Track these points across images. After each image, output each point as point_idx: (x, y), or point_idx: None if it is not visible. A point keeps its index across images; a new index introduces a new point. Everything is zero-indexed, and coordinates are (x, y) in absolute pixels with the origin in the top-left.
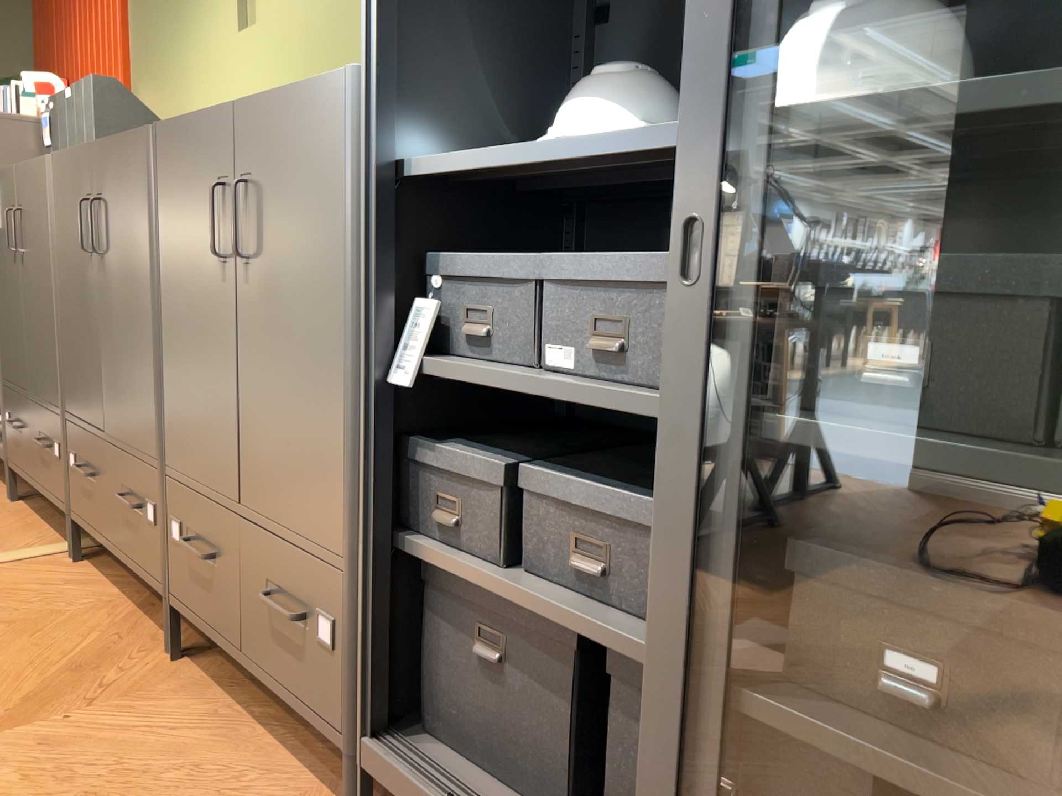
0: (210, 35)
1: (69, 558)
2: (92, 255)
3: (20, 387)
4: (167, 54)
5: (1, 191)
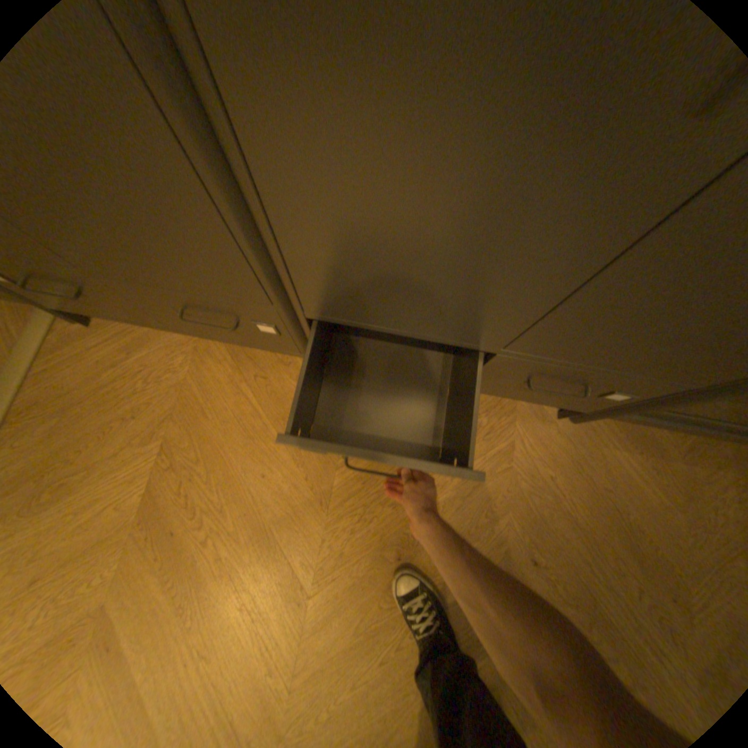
0: None
1: (77, 326)
2: None
3: None
4: None
5: None
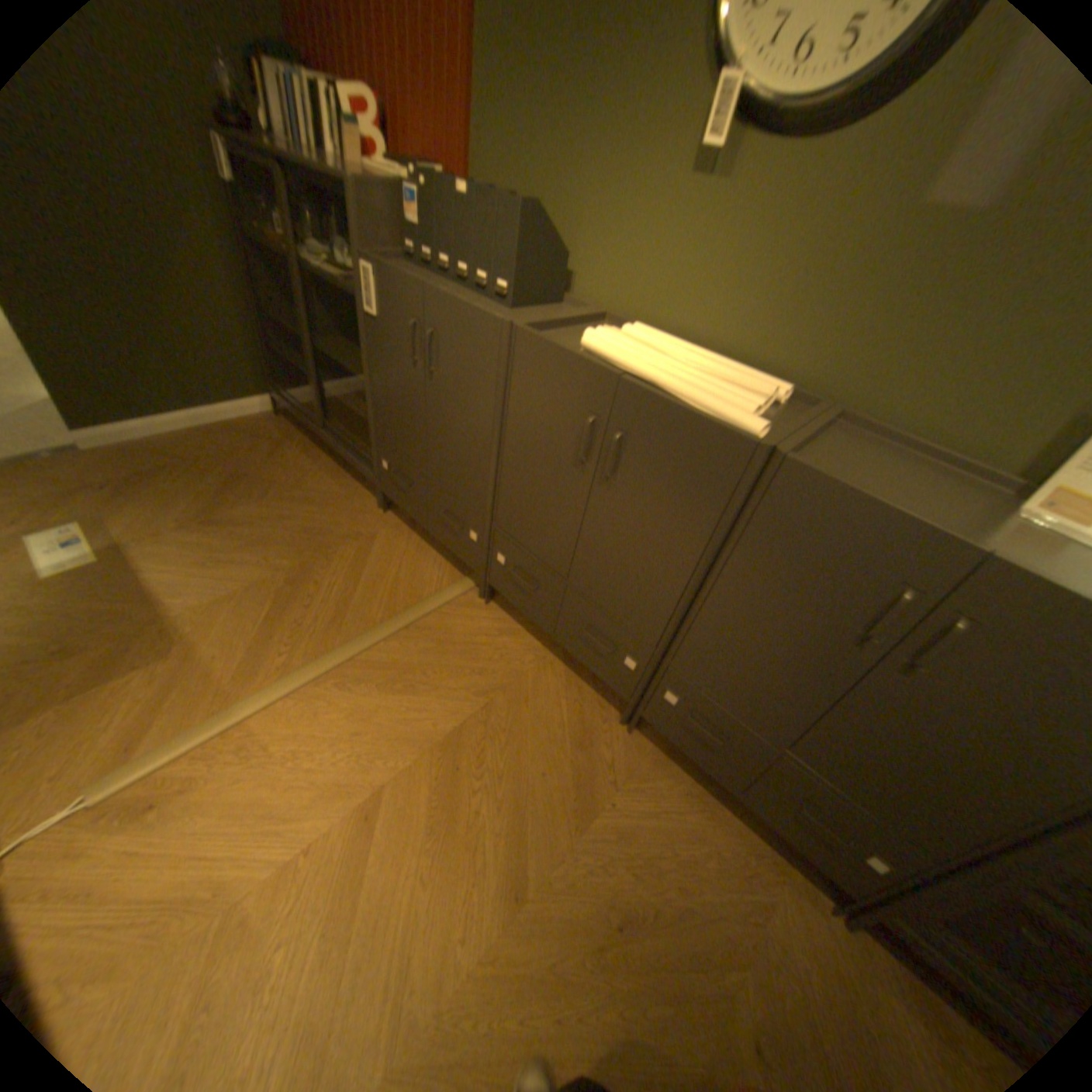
0: (633, 143)
1: (482, 600)
2: (585, 462)
3: (410, 459)
4: (545, 126)
5: (386, 285)
